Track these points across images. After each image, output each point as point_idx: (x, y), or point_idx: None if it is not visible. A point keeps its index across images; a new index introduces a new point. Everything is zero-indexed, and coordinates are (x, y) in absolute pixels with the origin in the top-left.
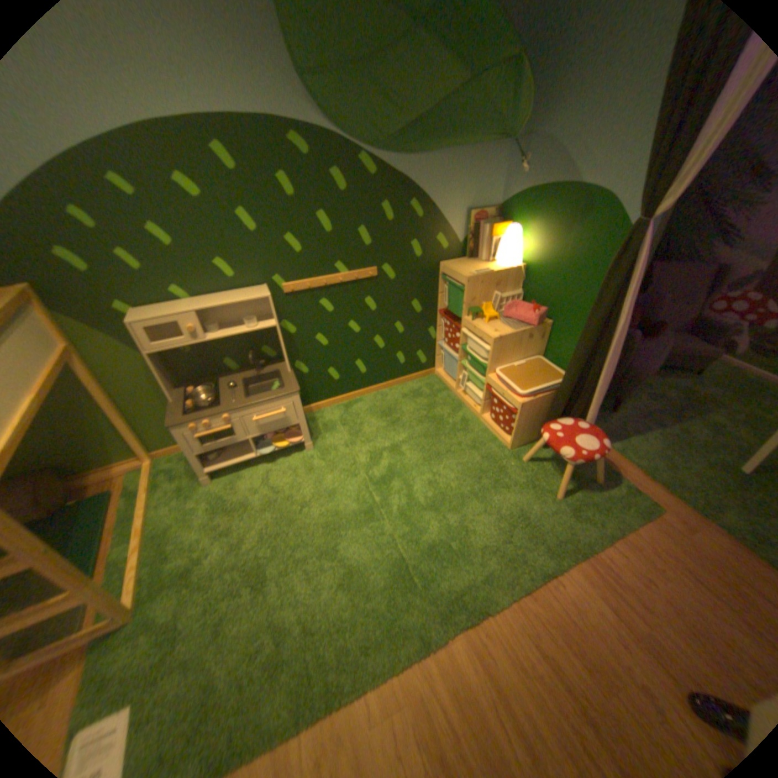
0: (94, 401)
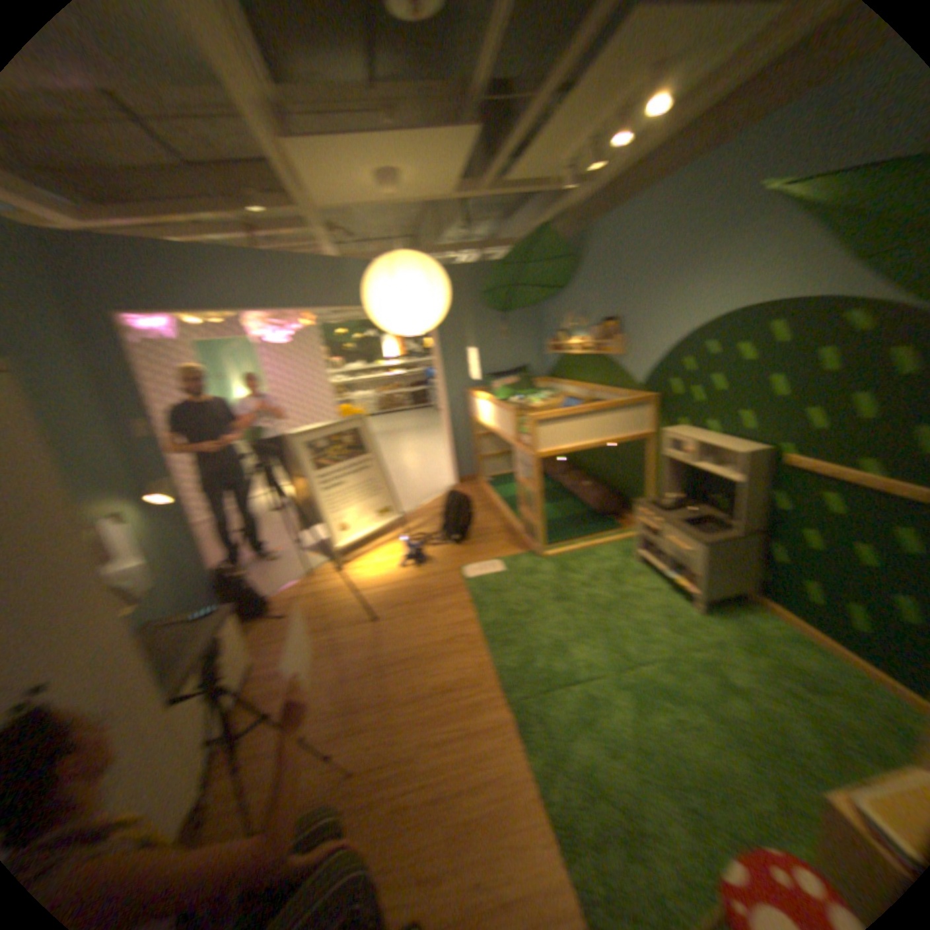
0: (652, 473)
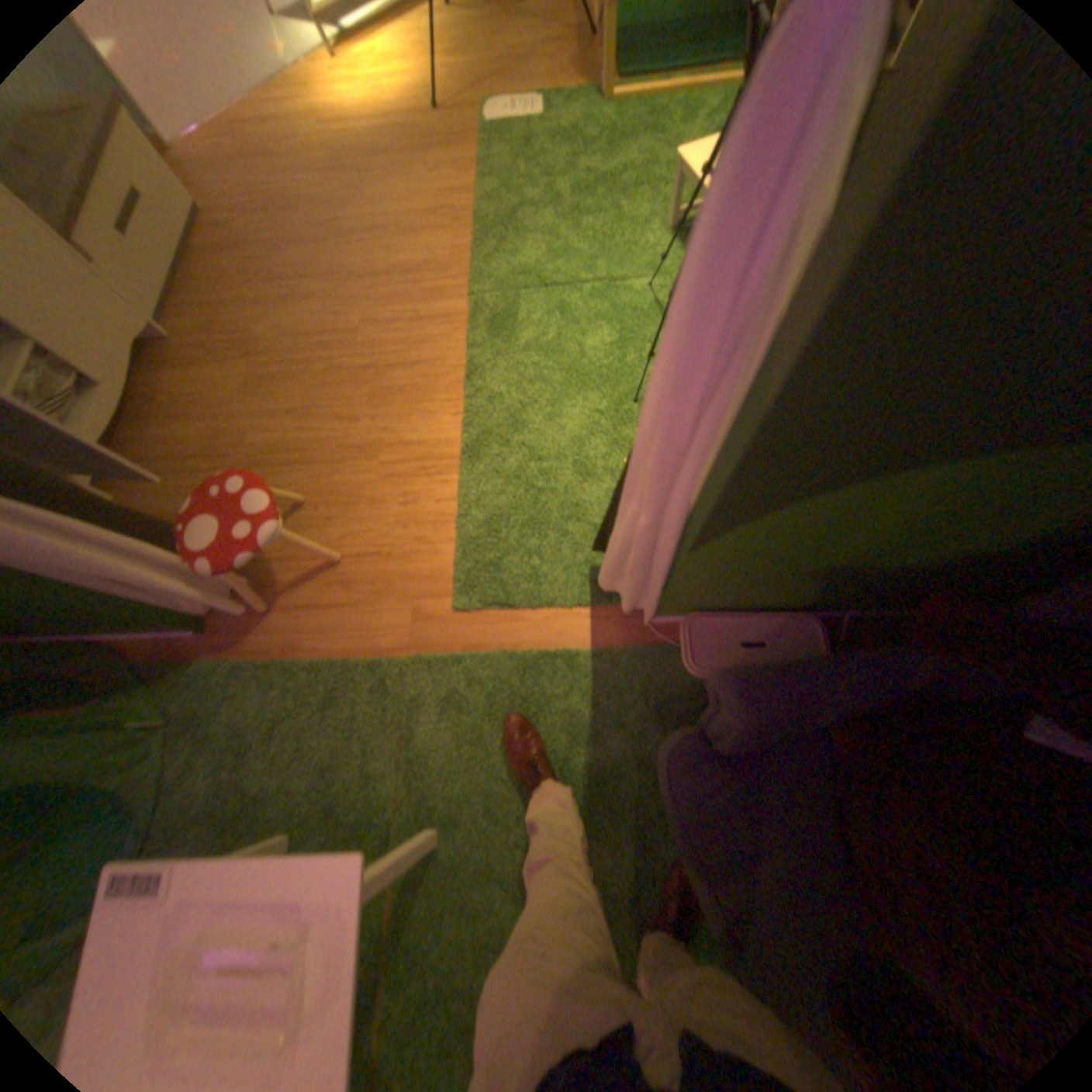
0: None
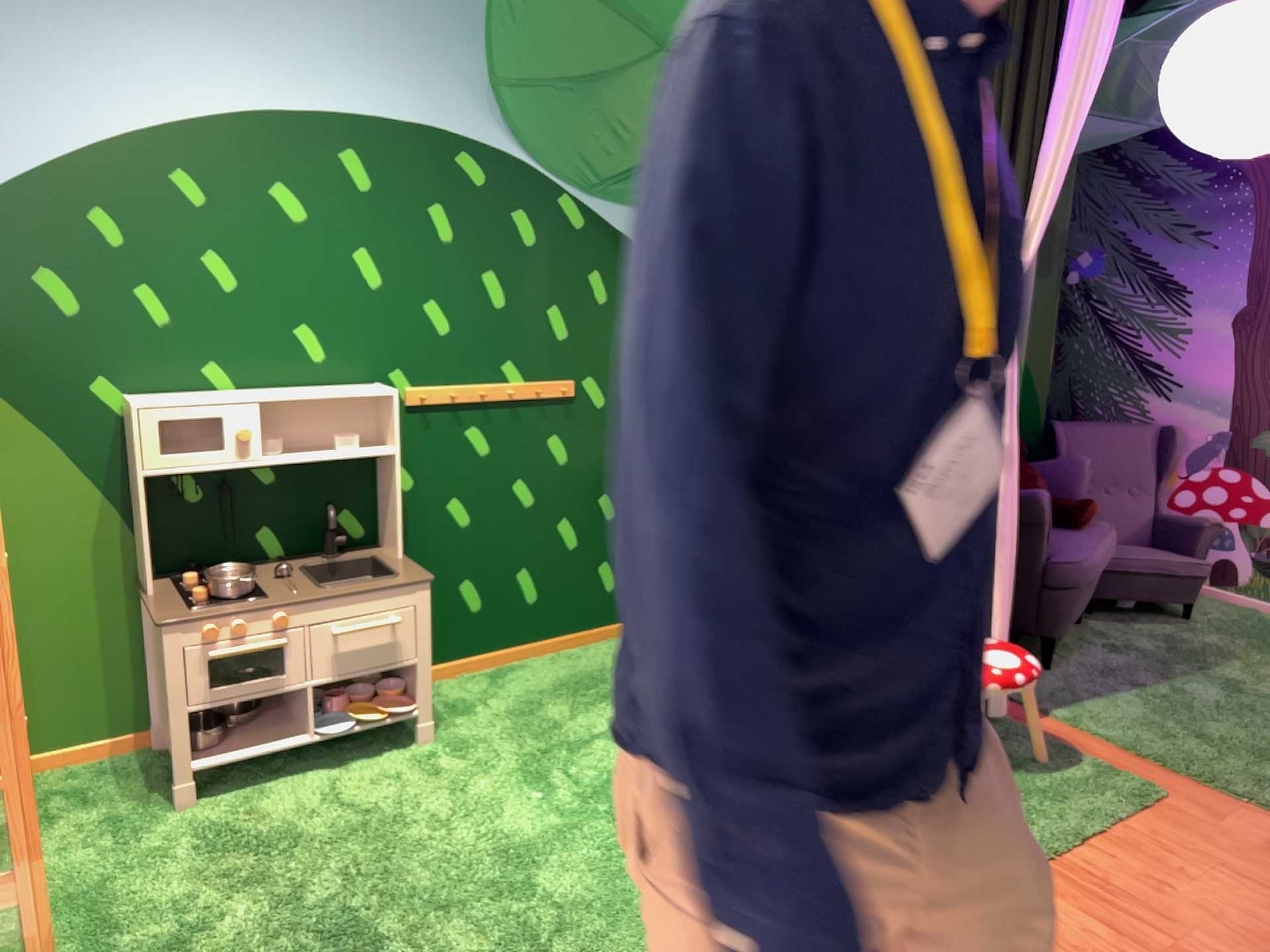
0: None
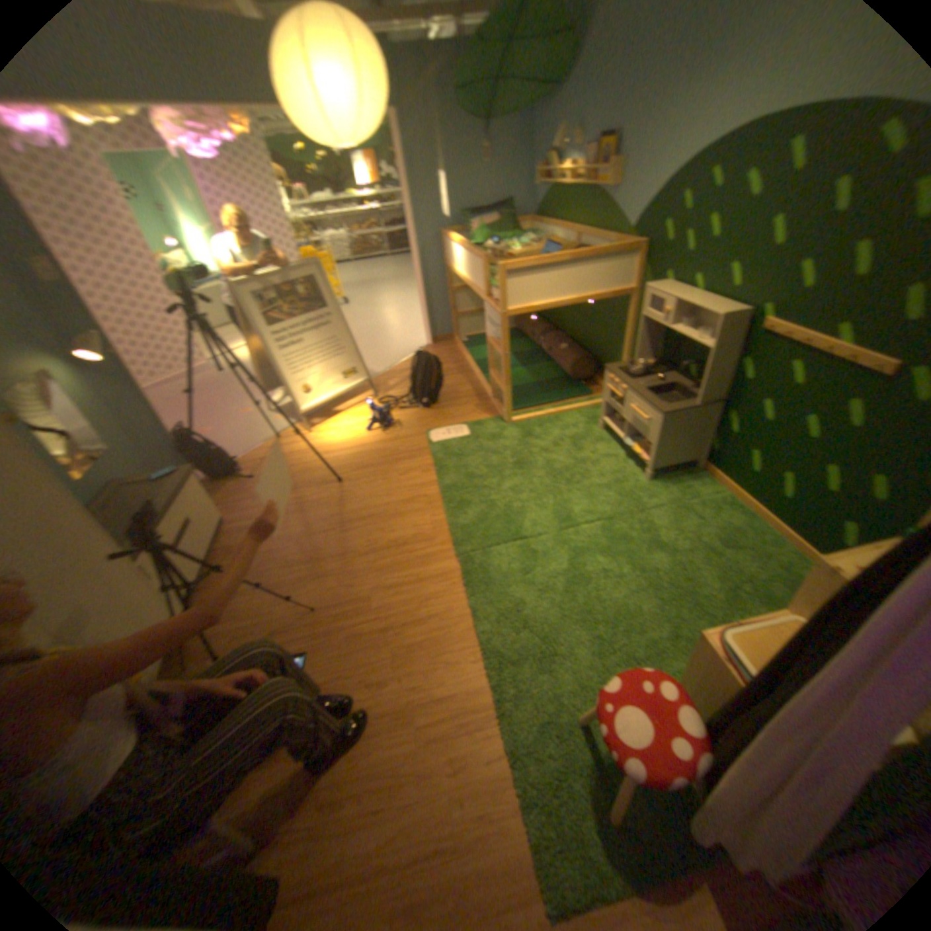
0: (627, 336)
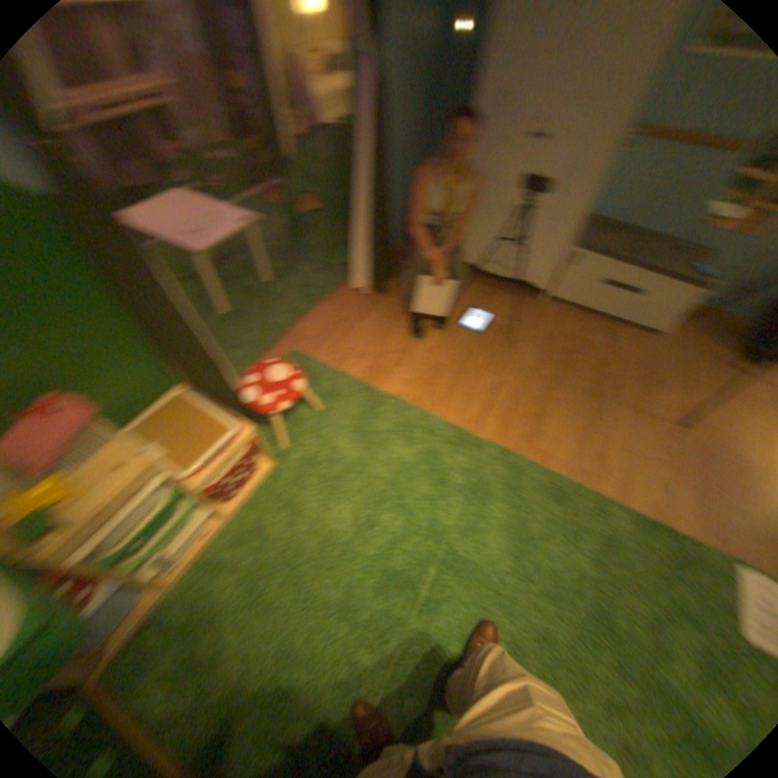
0: None
